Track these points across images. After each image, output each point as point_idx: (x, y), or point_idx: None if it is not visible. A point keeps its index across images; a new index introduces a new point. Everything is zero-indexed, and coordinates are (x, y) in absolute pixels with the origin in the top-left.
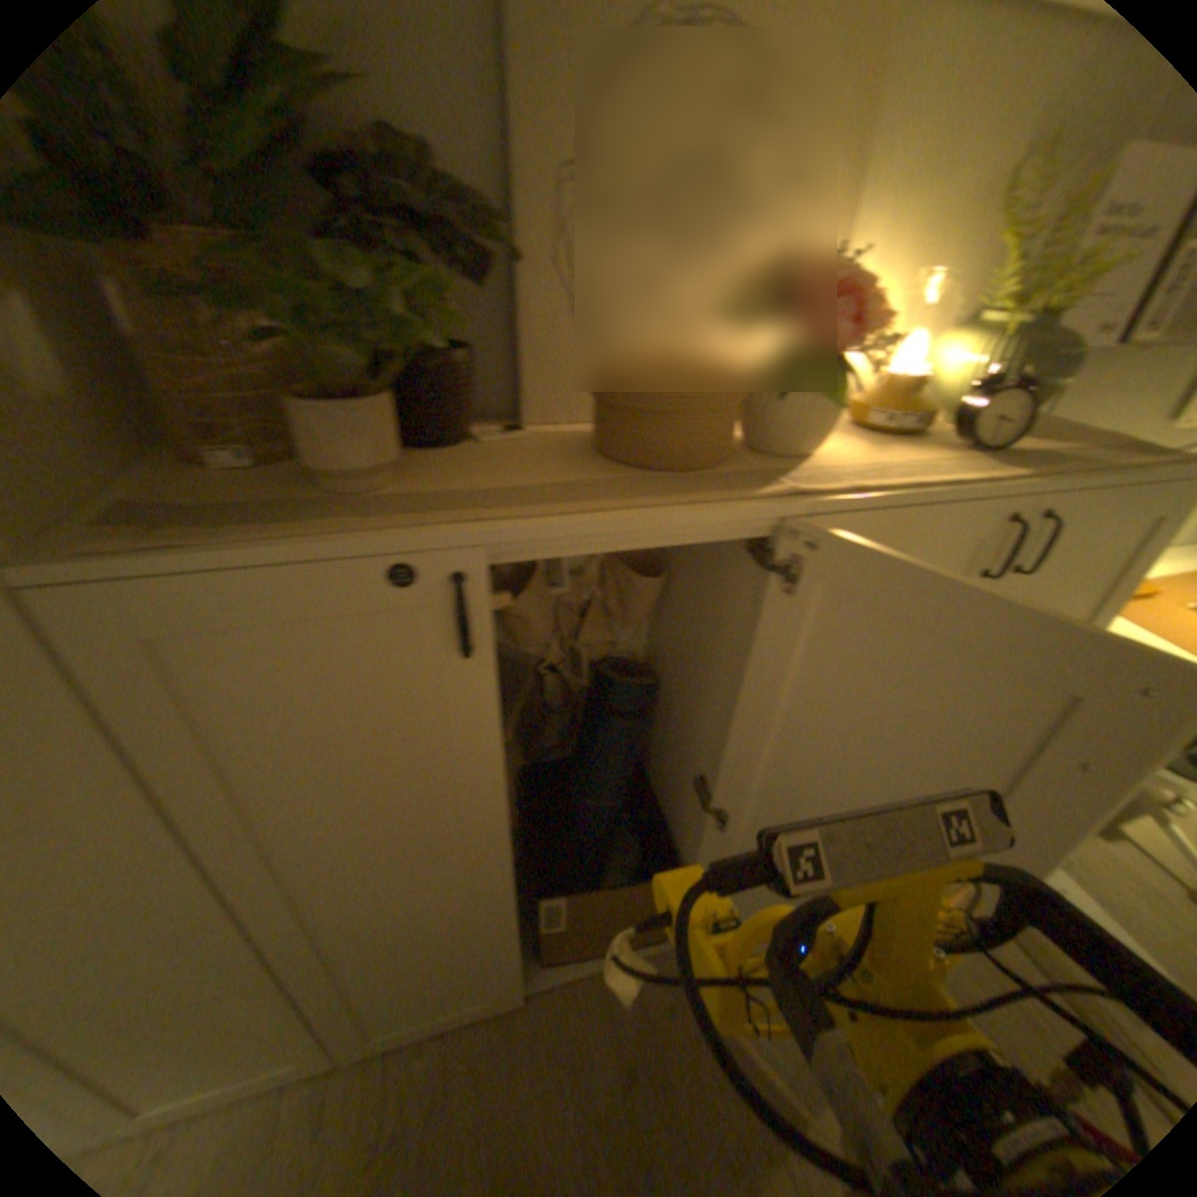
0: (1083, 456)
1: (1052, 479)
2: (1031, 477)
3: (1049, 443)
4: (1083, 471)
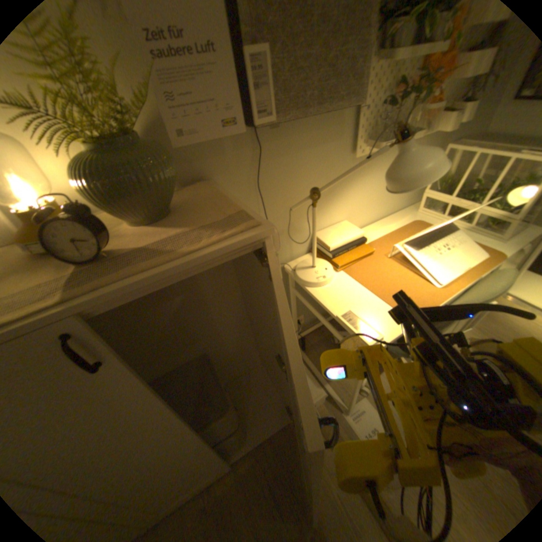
0: (164, 245)
1: (81, 298)
2: (51, 306)
3: (166, 230)
4: (123, 276)
